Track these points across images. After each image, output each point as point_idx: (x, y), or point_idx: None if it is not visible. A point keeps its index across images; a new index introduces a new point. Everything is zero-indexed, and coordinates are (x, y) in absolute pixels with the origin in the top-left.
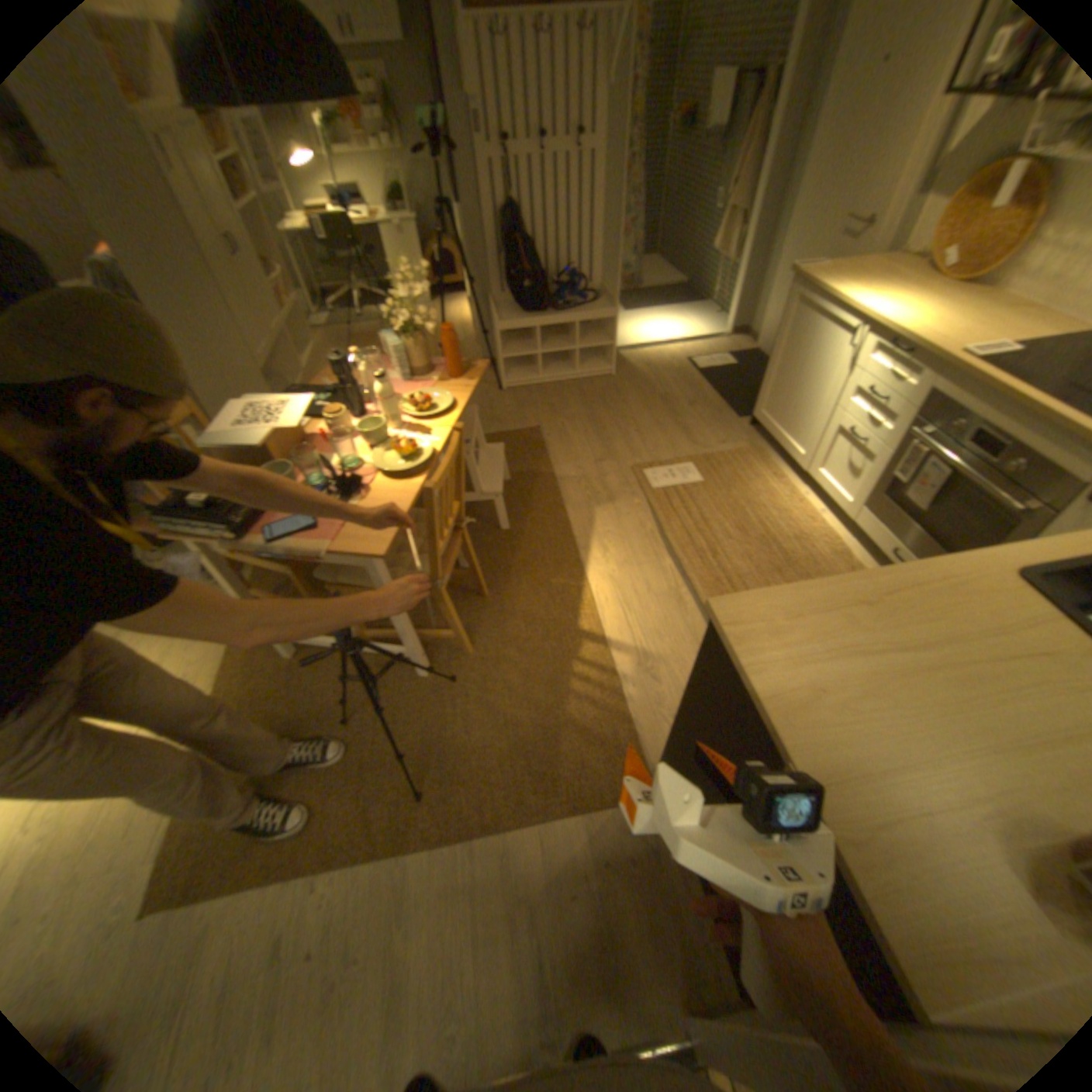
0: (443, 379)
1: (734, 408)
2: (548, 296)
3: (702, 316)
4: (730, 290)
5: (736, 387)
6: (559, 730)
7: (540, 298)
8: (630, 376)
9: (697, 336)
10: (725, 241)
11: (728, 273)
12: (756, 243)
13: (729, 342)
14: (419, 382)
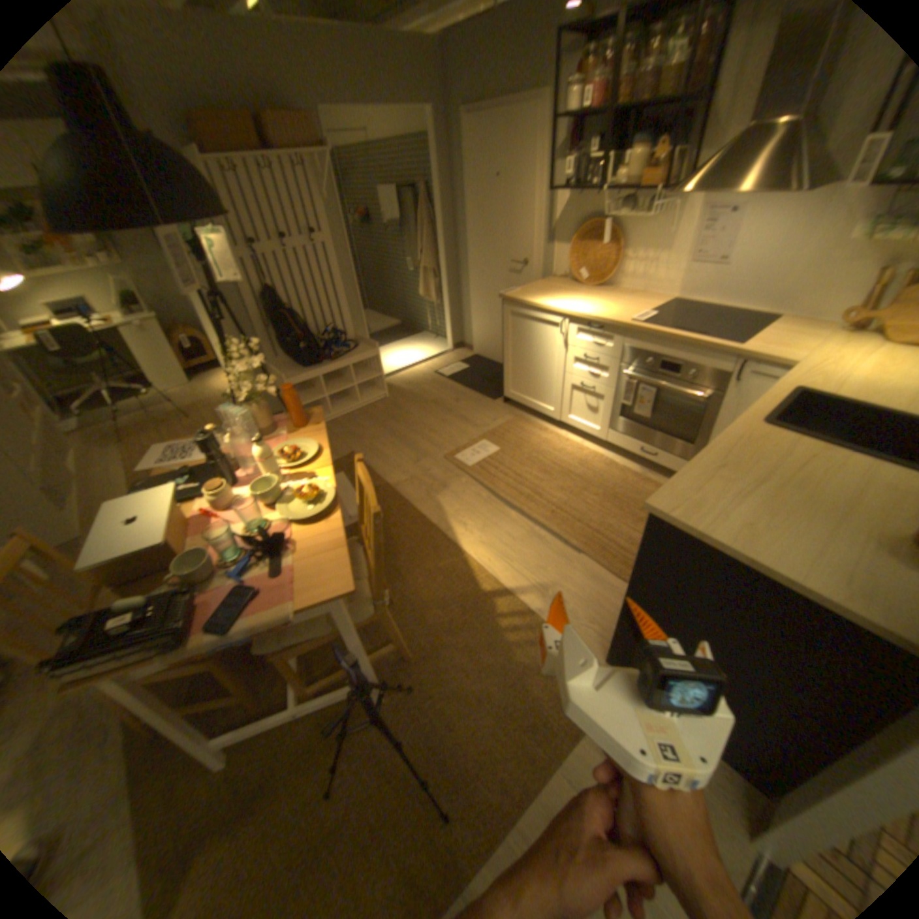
0: (289, 431)
1: (485, 395)
2: (314, 351)
3: (425, 342)
4: (438, 321)
5: (477, 382)
6: (521, 680)
7: (308, 354)
8: (399, 394)
9: (430, 356)
10: (422, 291)
11: (432, 311)
12: (447, 288)
13: (454, 354)
14: (267, 439)
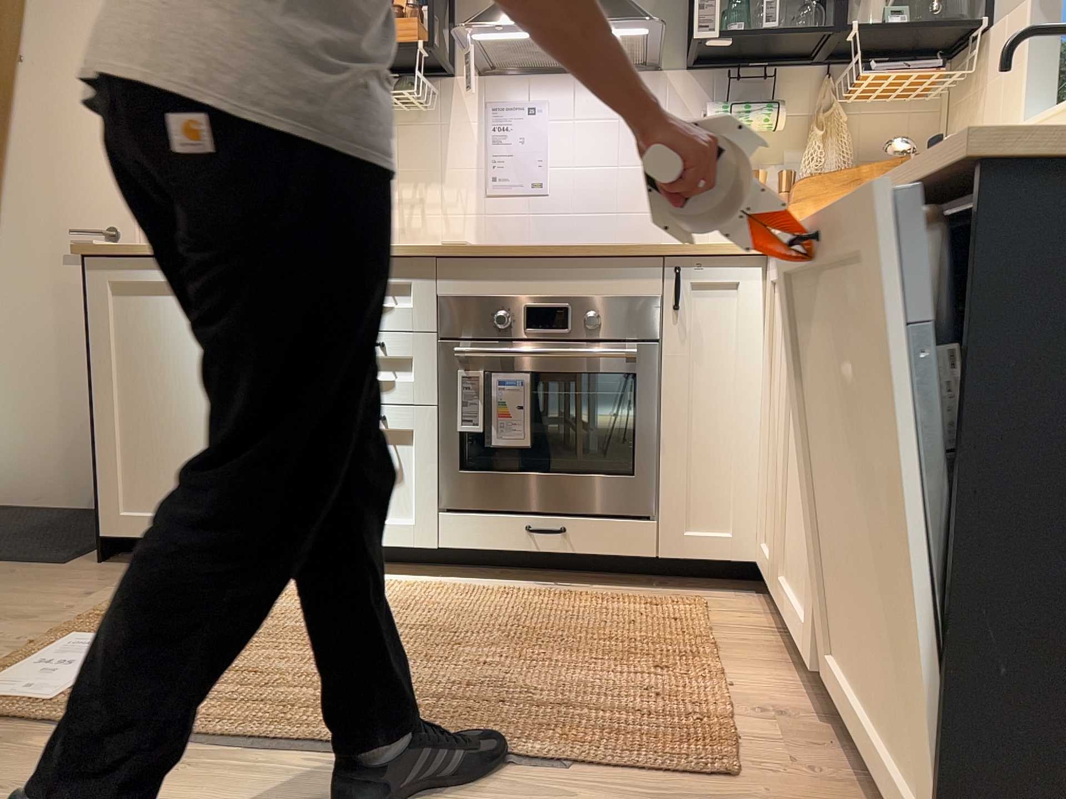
0: None
1: (31, 558)
2: None
3: None
4: None
5: None
6: None
7: None
8: None
9: None
10: None
11: None
12: None
13: None
14: None
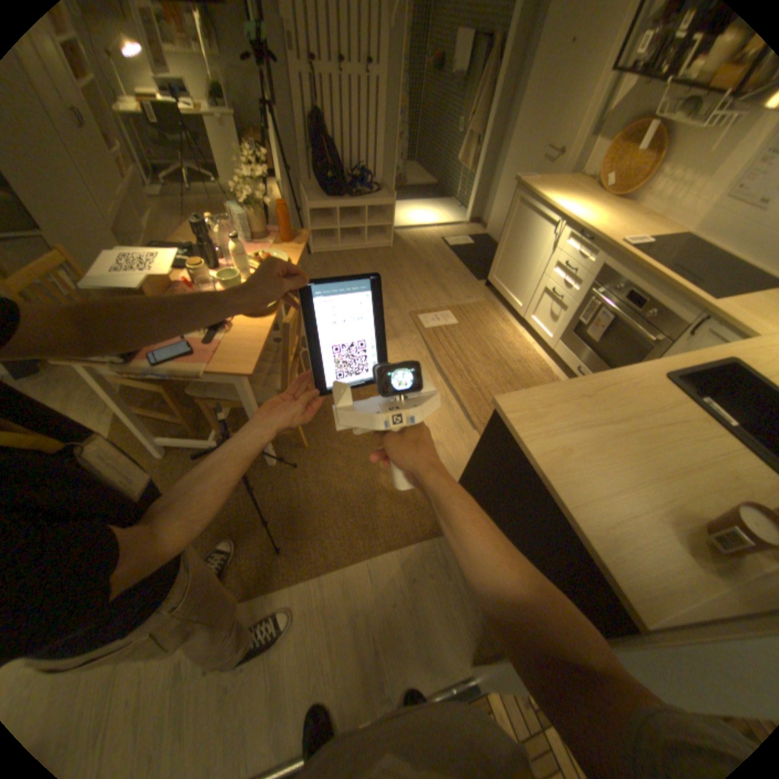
0: (276, 243)
1: (473, 274)
2: (343, 185)
3: (448, 209)
4: (467, 191)
5: (474, 259)
6: (374, 496)
7: (337, 186)
8: (402, 249)
9: (446, 223)
10: (463, 156)
11: (465, 180)
12: (485, 160)
13: (467, 228)
14: (257, 244)
